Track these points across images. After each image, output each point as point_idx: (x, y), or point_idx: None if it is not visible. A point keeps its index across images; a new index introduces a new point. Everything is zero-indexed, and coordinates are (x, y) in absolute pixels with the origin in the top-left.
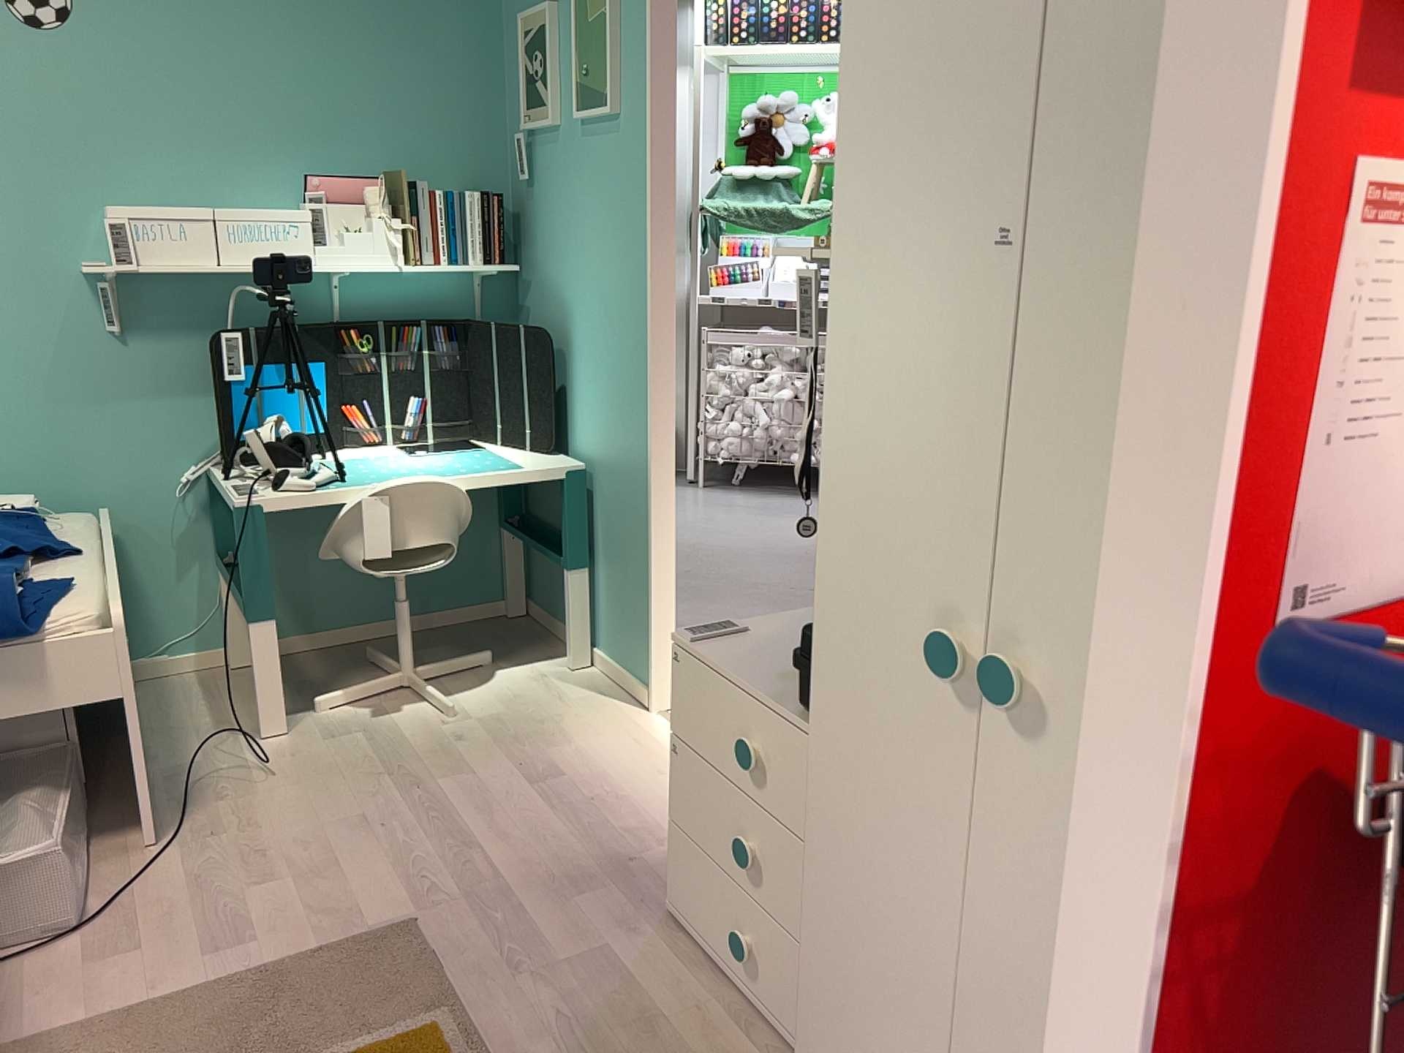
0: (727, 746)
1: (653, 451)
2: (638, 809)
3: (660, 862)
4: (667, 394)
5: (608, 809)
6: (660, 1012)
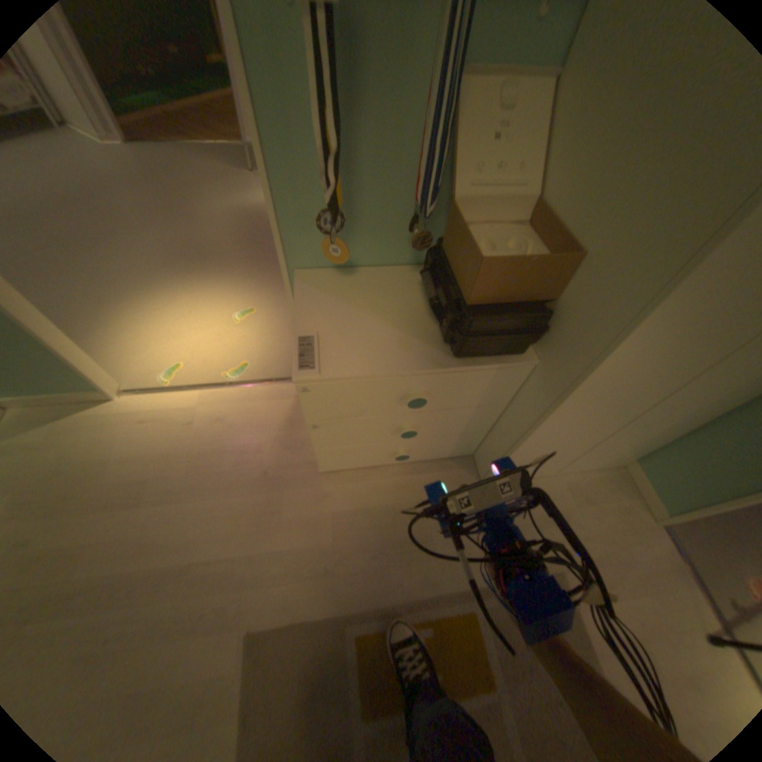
0: (382, 402)
1: None
2: (217, 449)
3: (275, 457)
4: None
5: (204, 465)
6: (389, 503)
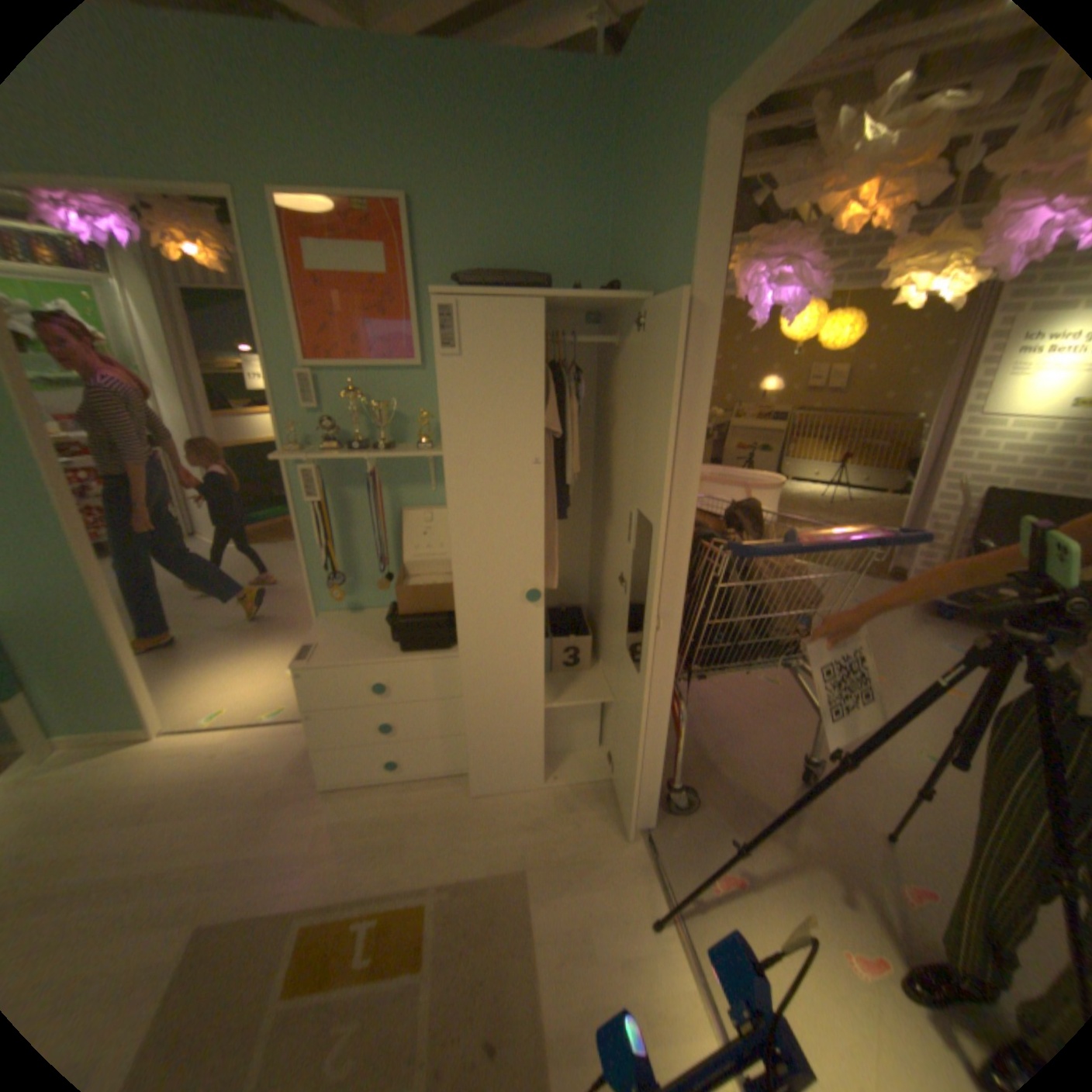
0: (354, 694)
1: (92, 590)
2: (227, 779)
3: (279, 784)
4: (86, 551)
5: (210, 792)
6: (372, 819)
